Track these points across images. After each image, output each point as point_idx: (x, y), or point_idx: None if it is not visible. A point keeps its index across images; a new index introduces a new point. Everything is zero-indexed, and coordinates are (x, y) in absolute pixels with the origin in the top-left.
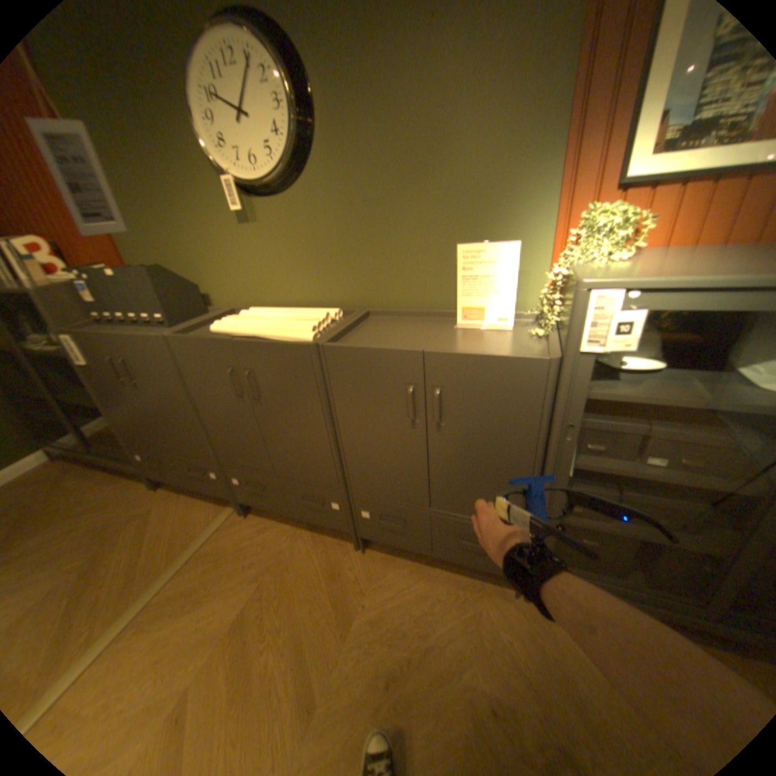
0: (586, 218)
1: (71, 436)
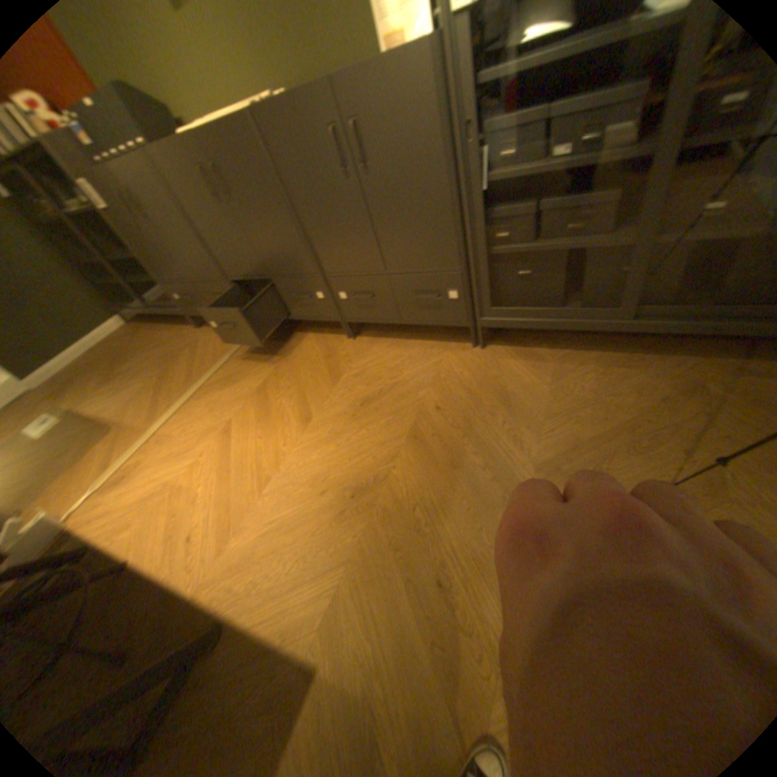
0: None
1: (132, 303)
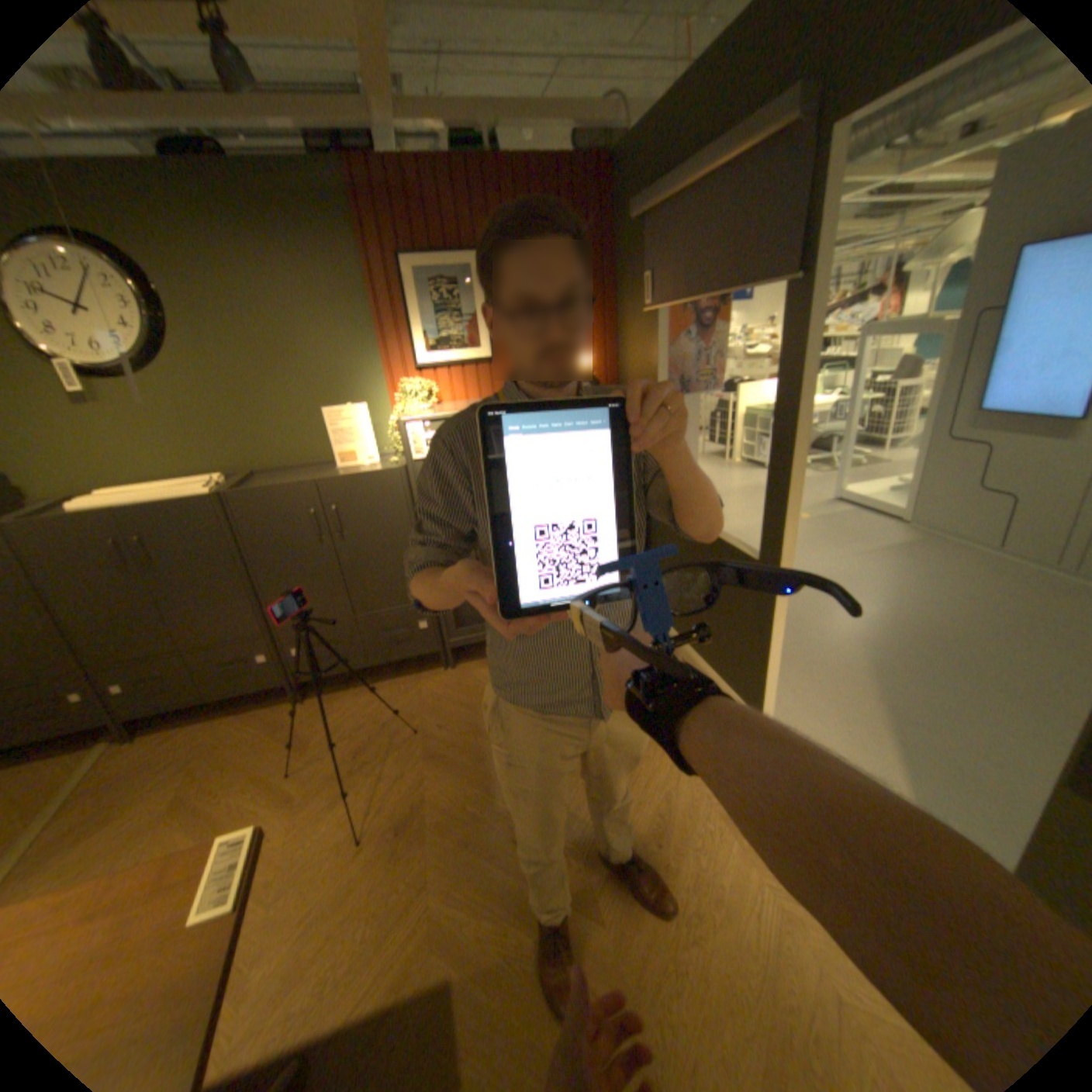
0: (403, 388)
1: None
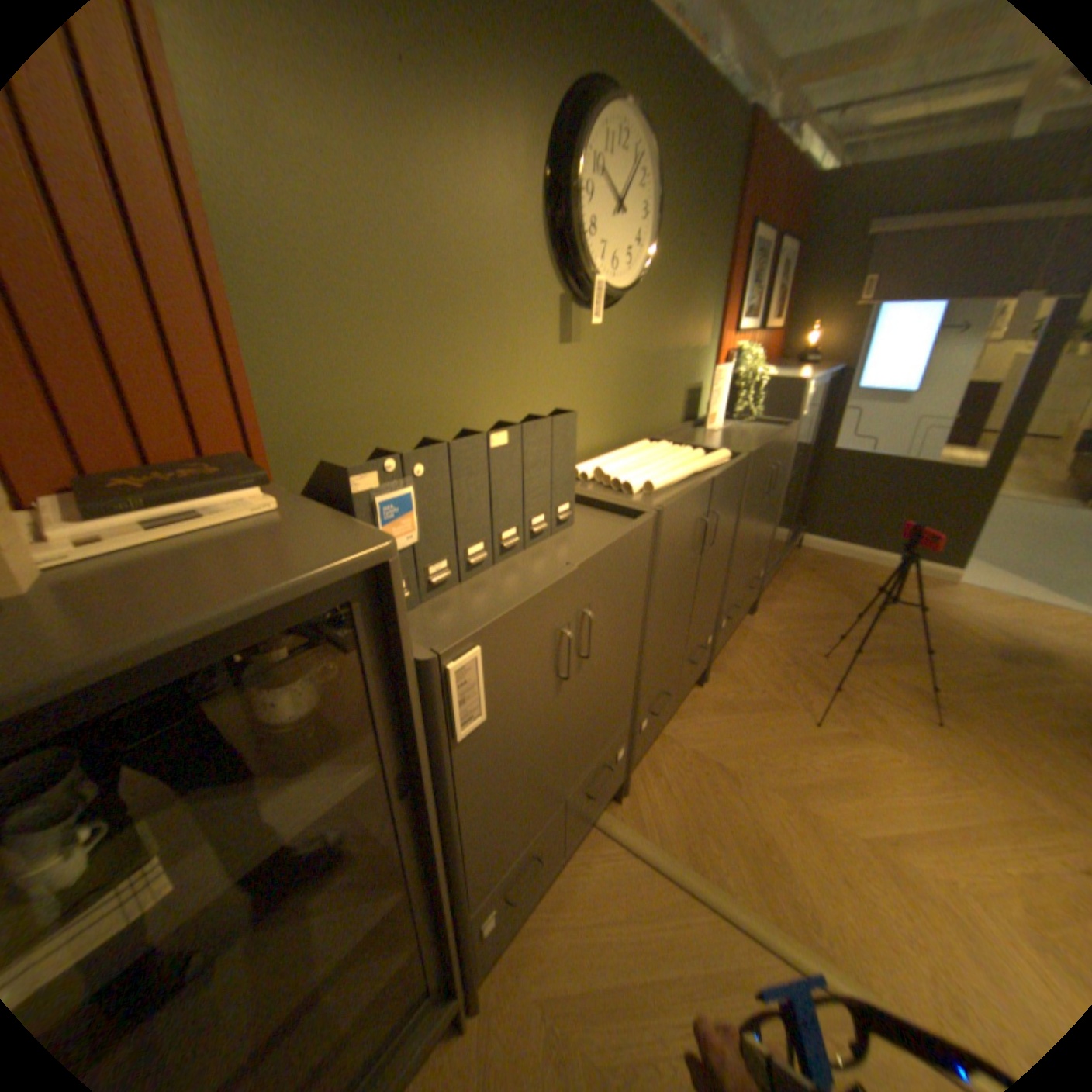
0: (742, 350)
1: None
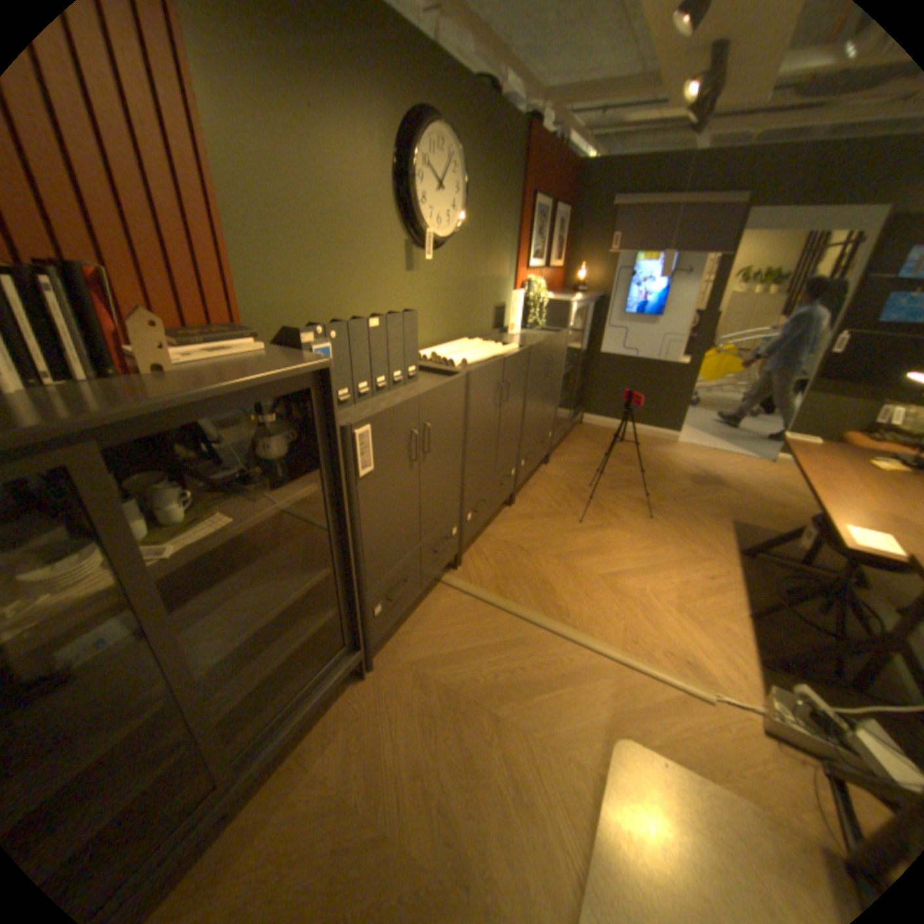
0: (531, 281)
1: None
